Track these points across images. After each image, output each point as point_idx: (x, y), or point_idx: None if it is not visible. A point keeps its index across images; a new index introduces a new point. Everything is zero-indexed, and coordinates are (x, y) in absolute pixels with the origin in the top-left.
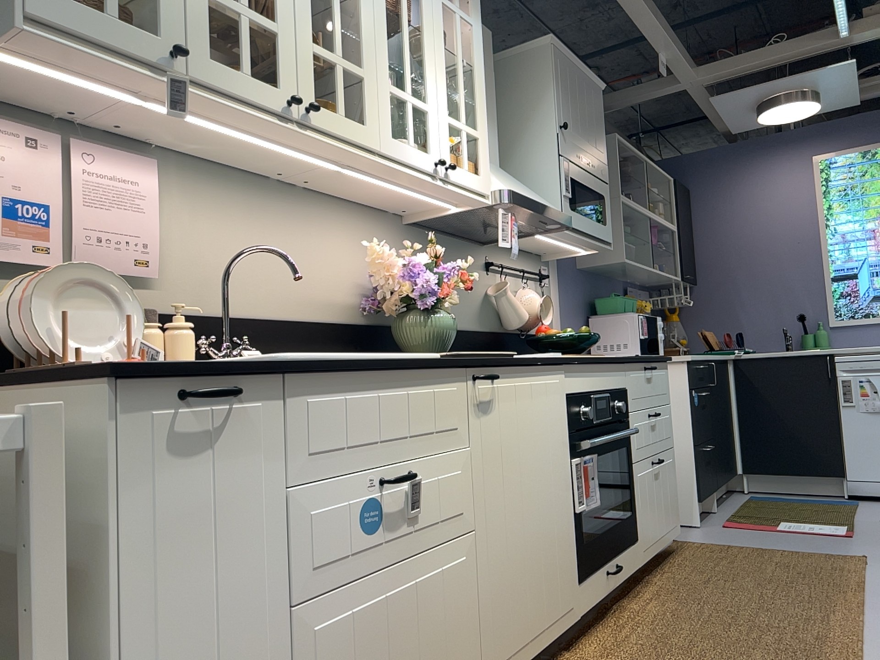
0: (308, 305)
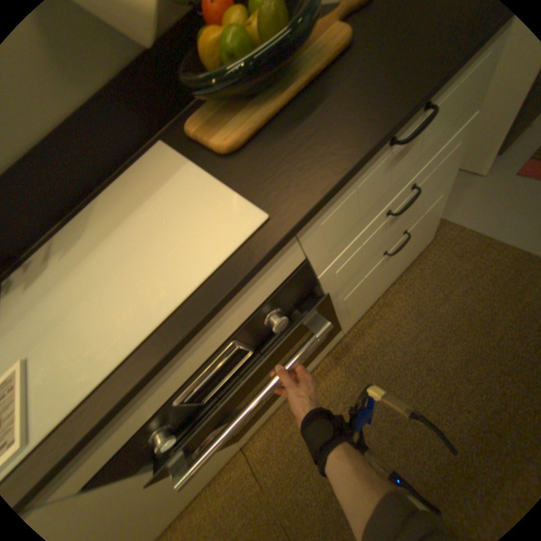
0: None
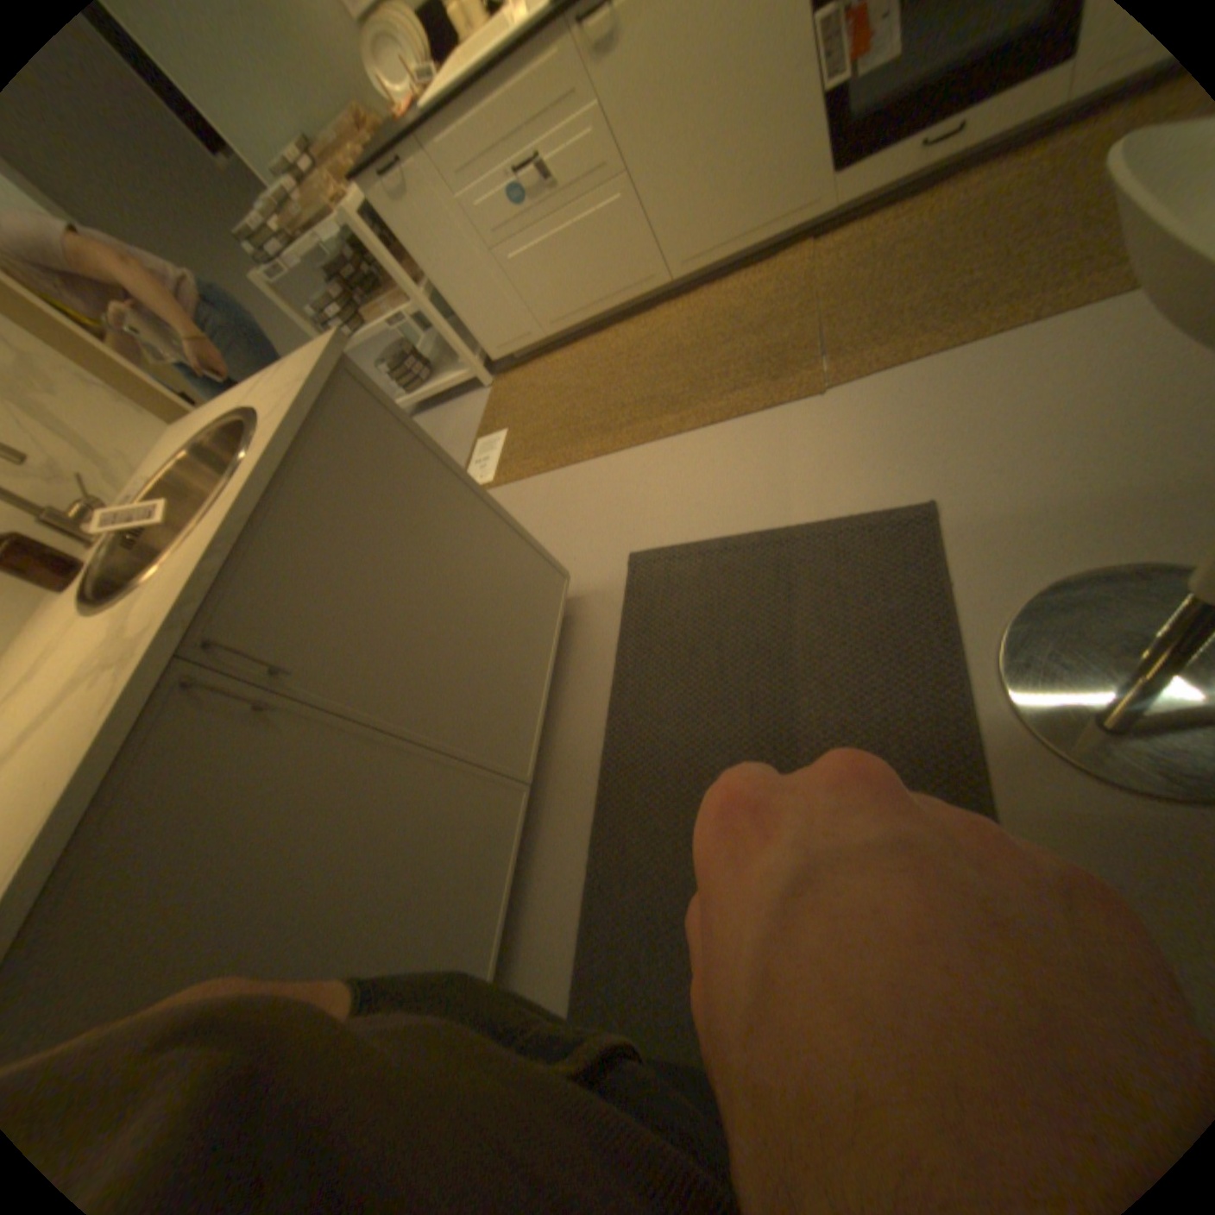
0: None
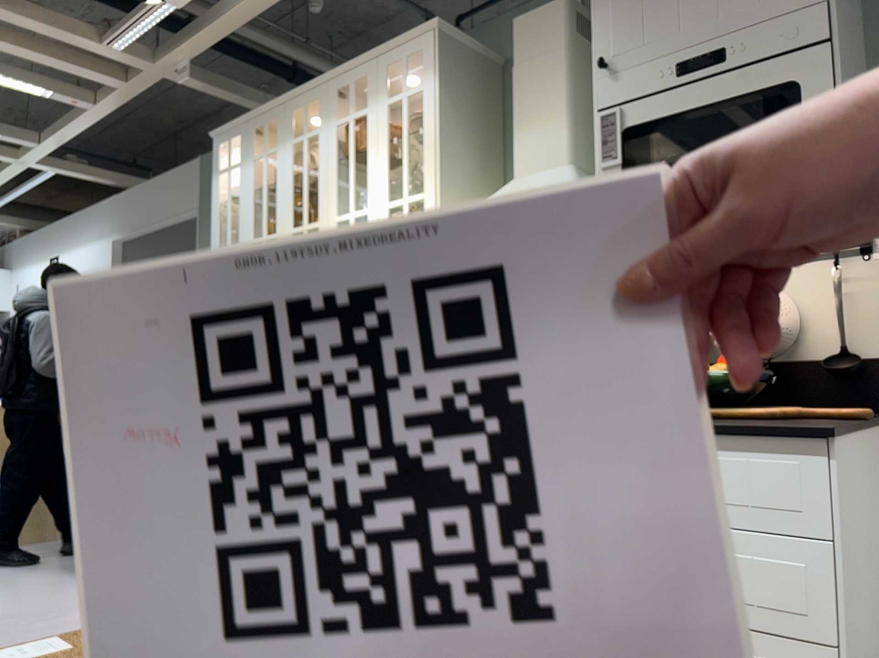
0: None
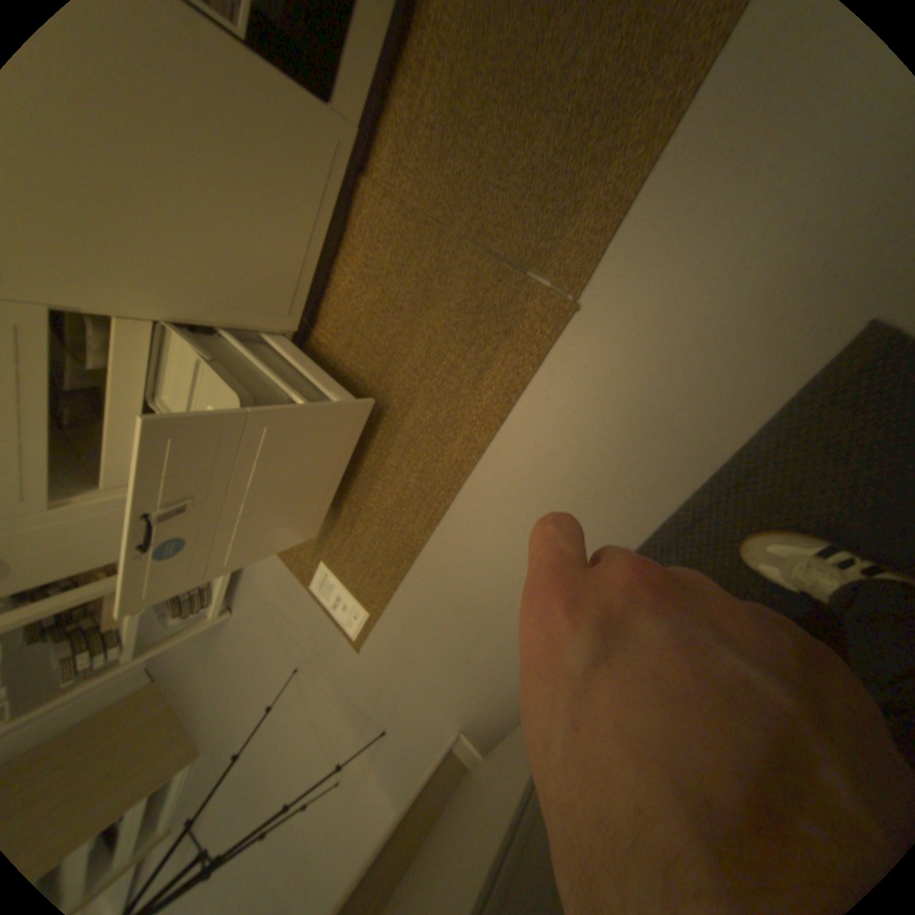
0: None
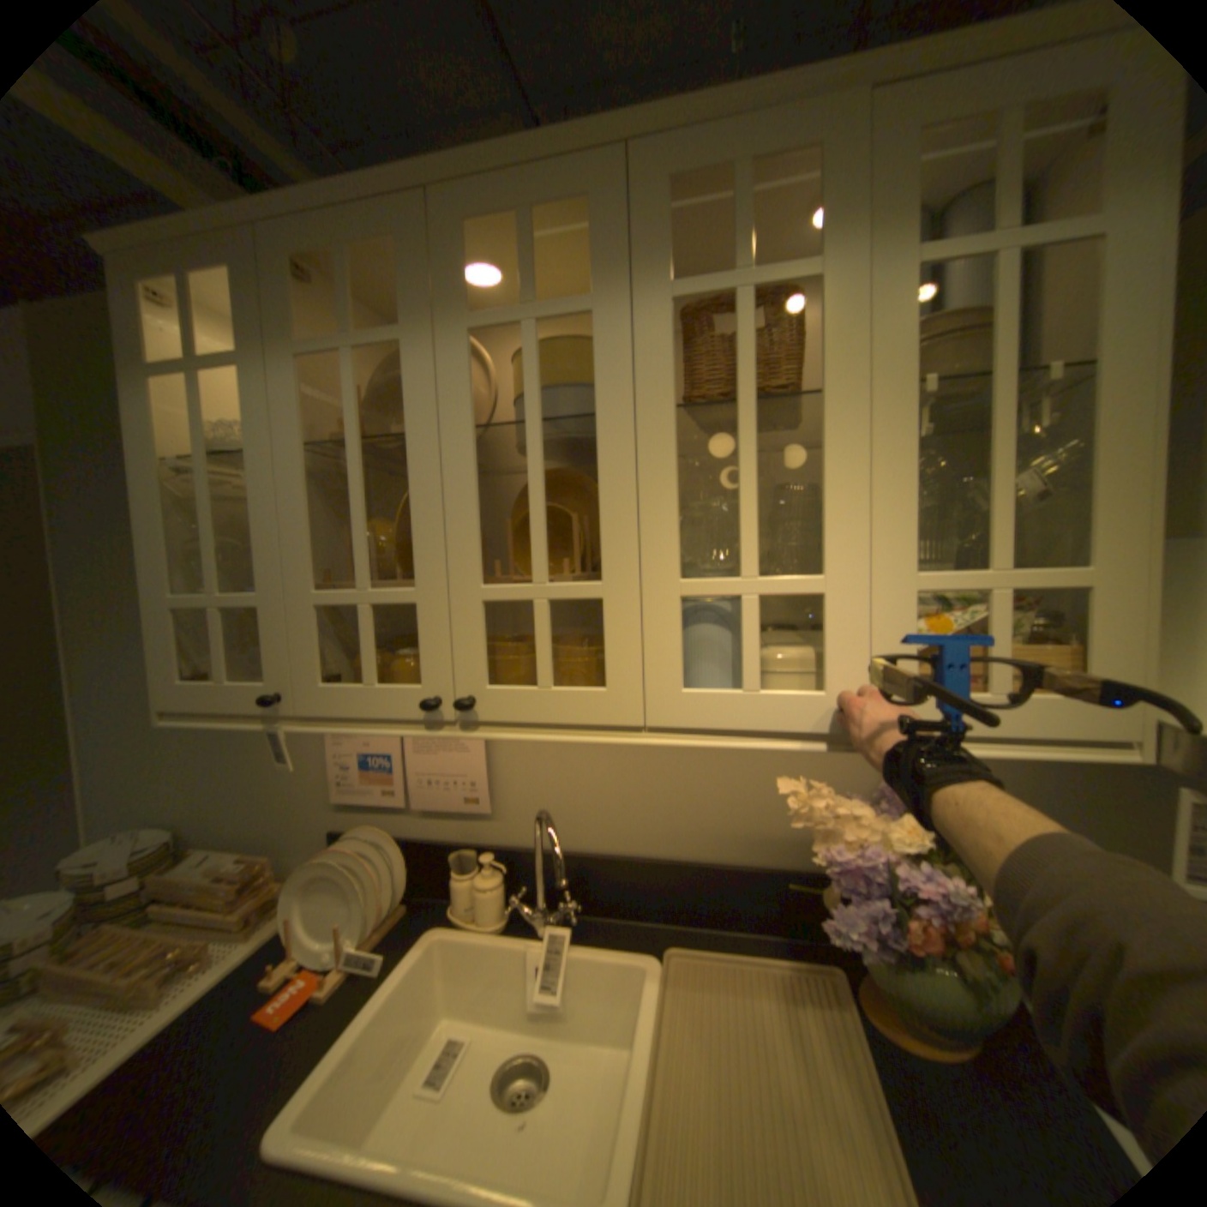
0: (714, 840)
